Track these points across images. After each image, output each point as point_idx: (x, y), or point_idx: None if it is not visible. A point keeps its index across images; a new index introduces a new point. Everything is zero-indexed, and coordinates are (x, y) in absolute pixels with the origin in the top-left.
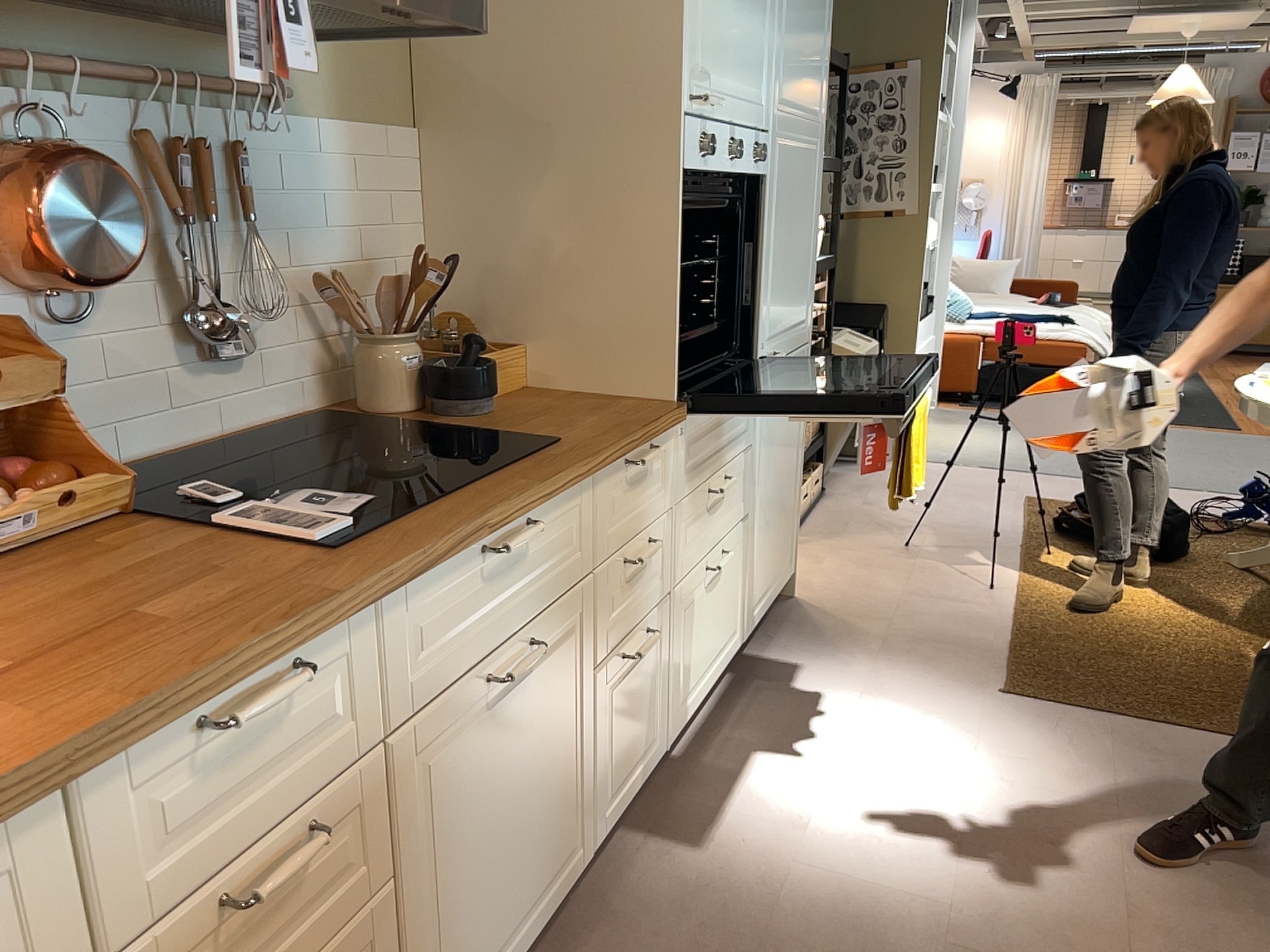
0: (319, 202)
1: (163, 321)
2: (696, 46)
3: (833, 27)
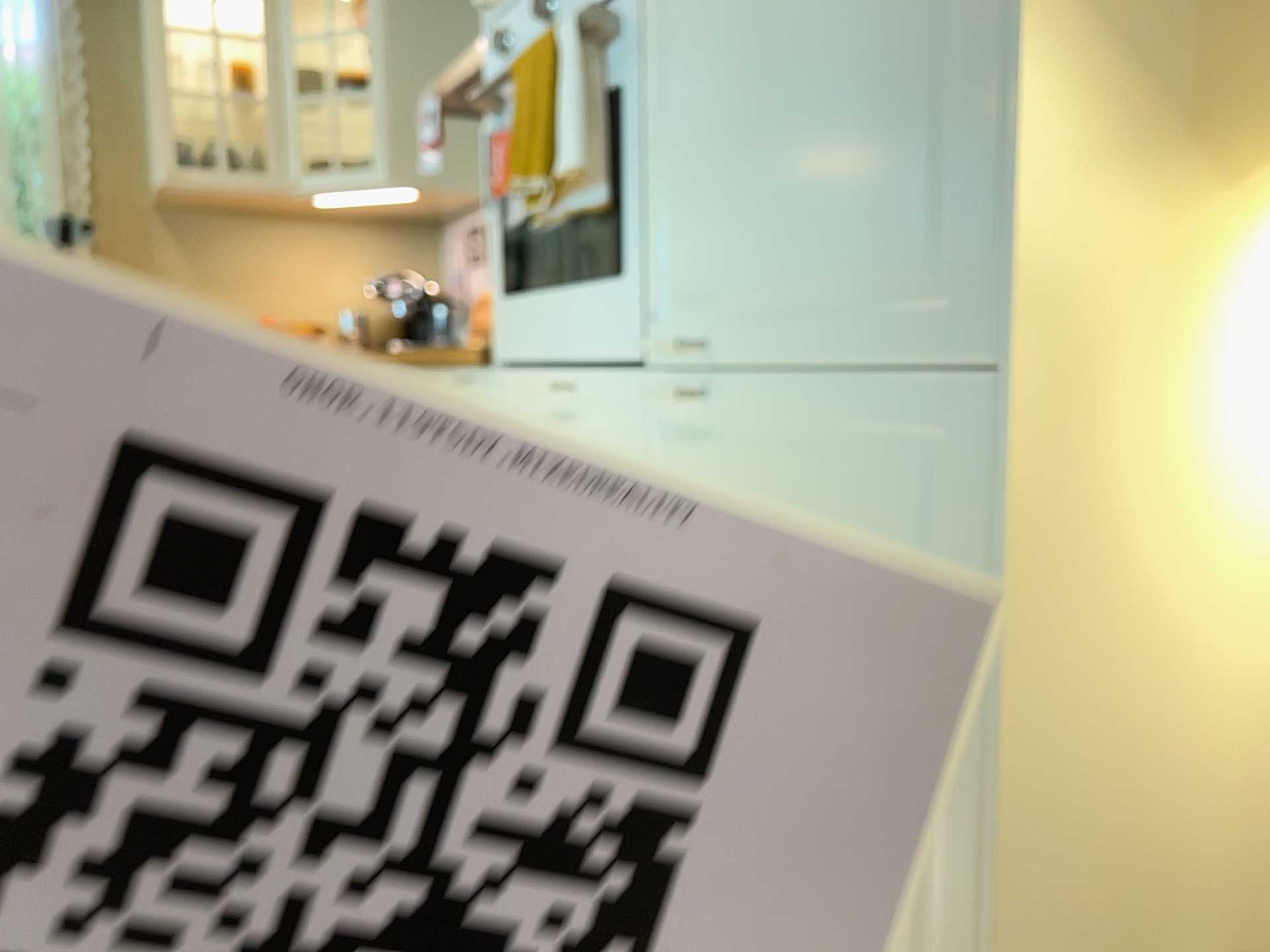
0: None
1: None
2: None
3: None
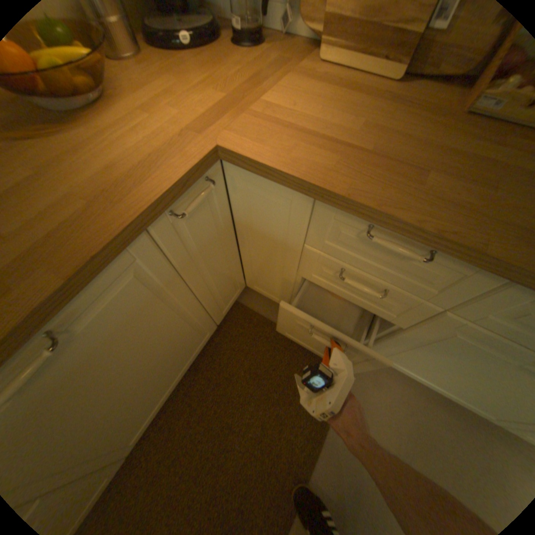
0: None
1: None
2: None
3: None
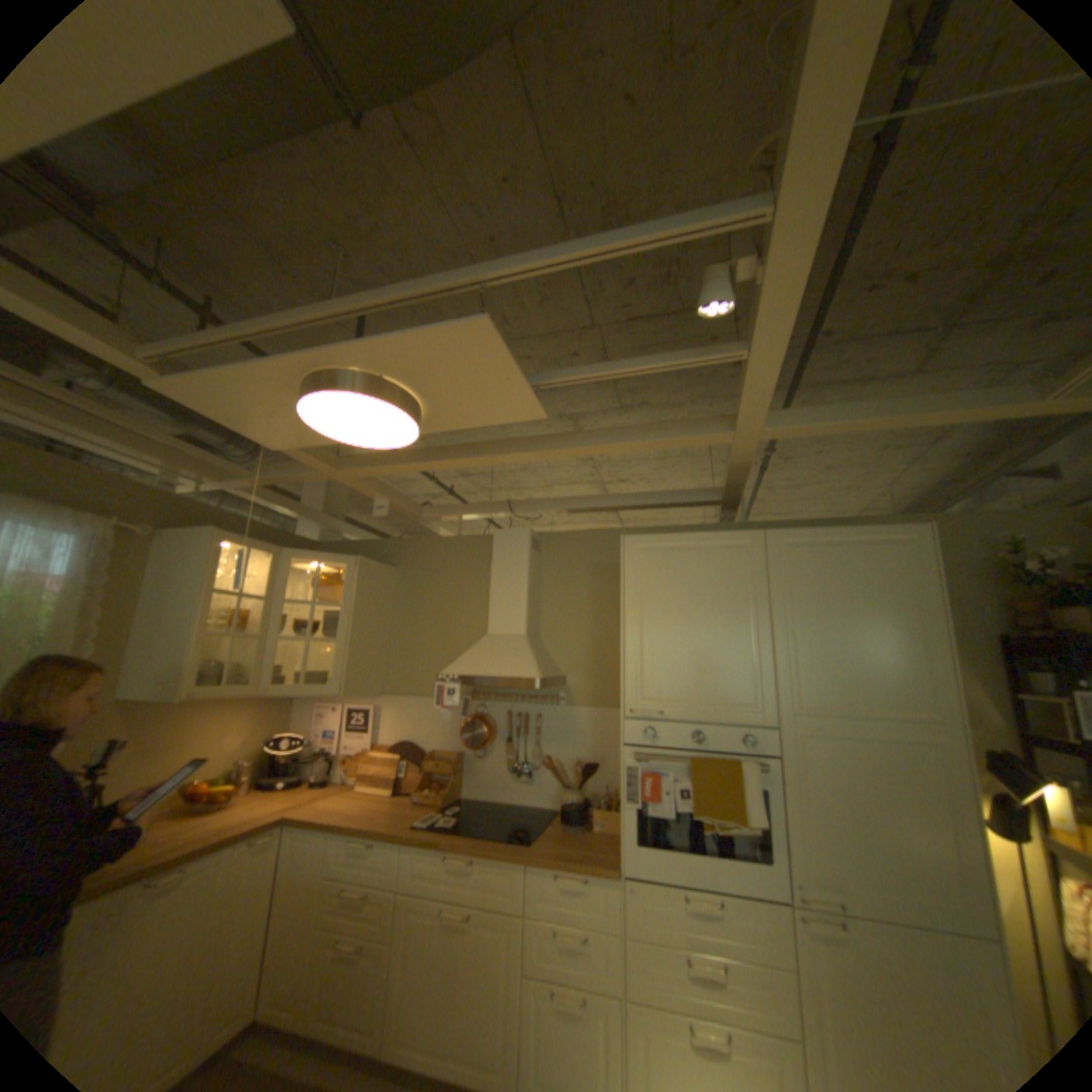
0: (573, 736)
1: (505, 765)
2: (633, 687)
3: (955, 645)
